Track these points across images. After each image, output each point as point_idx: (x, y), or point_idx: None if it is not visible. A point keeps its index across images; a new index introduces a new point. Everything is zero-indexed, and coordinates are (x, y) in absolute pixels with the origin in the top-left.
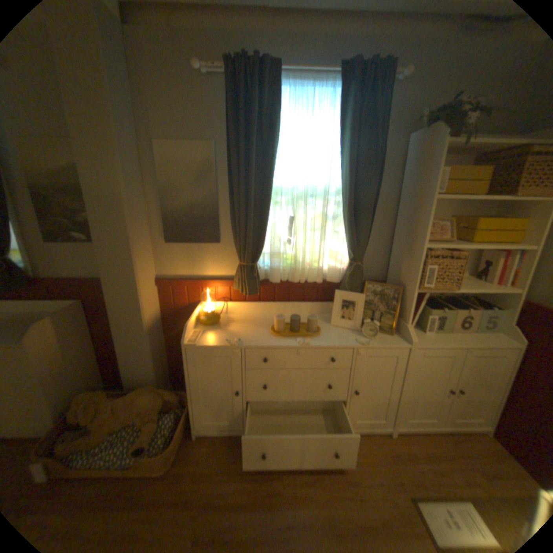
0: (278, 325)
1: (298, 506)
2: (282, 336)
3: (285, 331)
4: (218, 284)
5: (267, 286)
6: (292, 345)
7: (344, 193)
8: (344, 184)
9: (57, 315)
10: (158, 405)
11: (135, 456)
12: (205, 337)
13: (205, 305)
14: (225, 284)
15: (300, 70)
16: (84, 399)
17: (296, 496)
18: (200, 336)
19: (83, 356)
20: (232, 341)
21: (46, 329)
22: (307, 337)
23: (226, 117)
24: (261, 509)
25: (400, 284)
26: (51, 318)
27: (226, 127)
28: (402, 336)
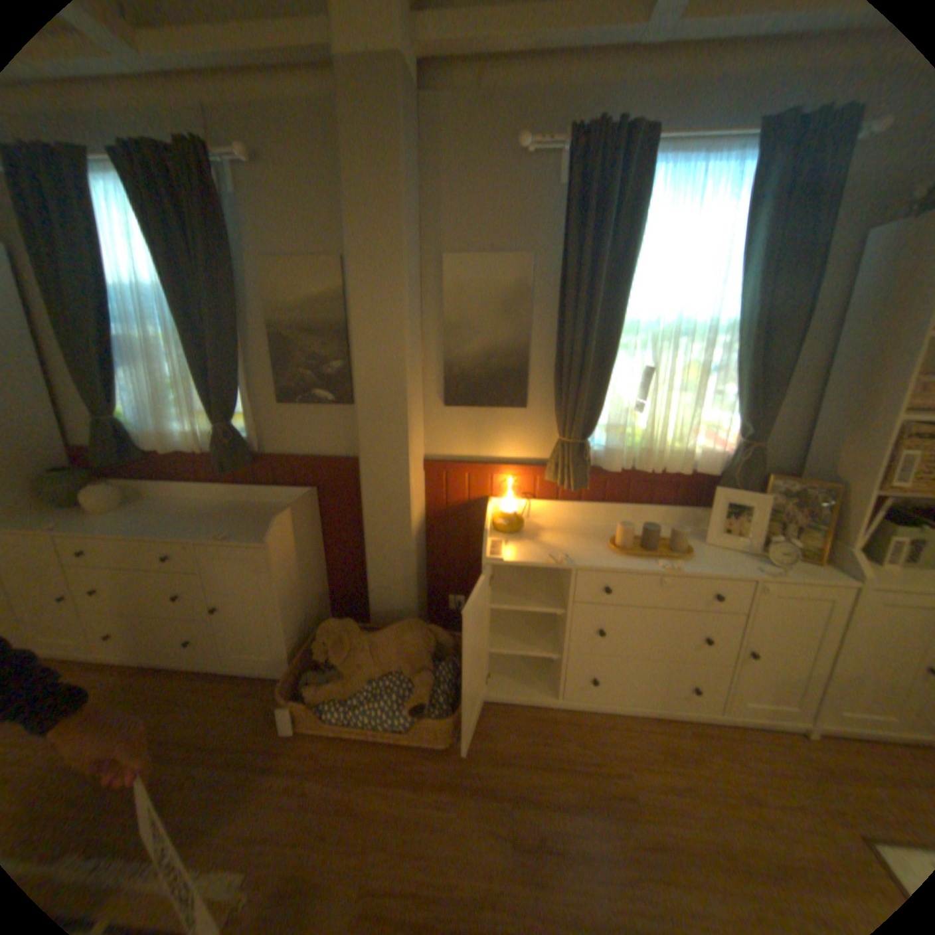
0: (618, 538)
1: (665, 820)
2: (631, 555)
3: (634, 548)
4: (518, 471)
5: (596, 477)
6: (652, 569)
7: (745, 329)
8: (747, 315)
9: (296, 505)
10: (432, 645)
11: (415, 713)
12: (510, 549)
13: (496, 503)
14: (528, 471)
15: (684, 136)
16: (335, 626)
17: (659, 804)
18: (503, 546)
19: (315, 569)
20: (554, 556)
21: (287, 524)
22: (673, 558)
23: (565, 216)
24: (606, 815)
25: (836, 481)
26: (291, 509)
27: (564, 231)
28: (840, 567)
